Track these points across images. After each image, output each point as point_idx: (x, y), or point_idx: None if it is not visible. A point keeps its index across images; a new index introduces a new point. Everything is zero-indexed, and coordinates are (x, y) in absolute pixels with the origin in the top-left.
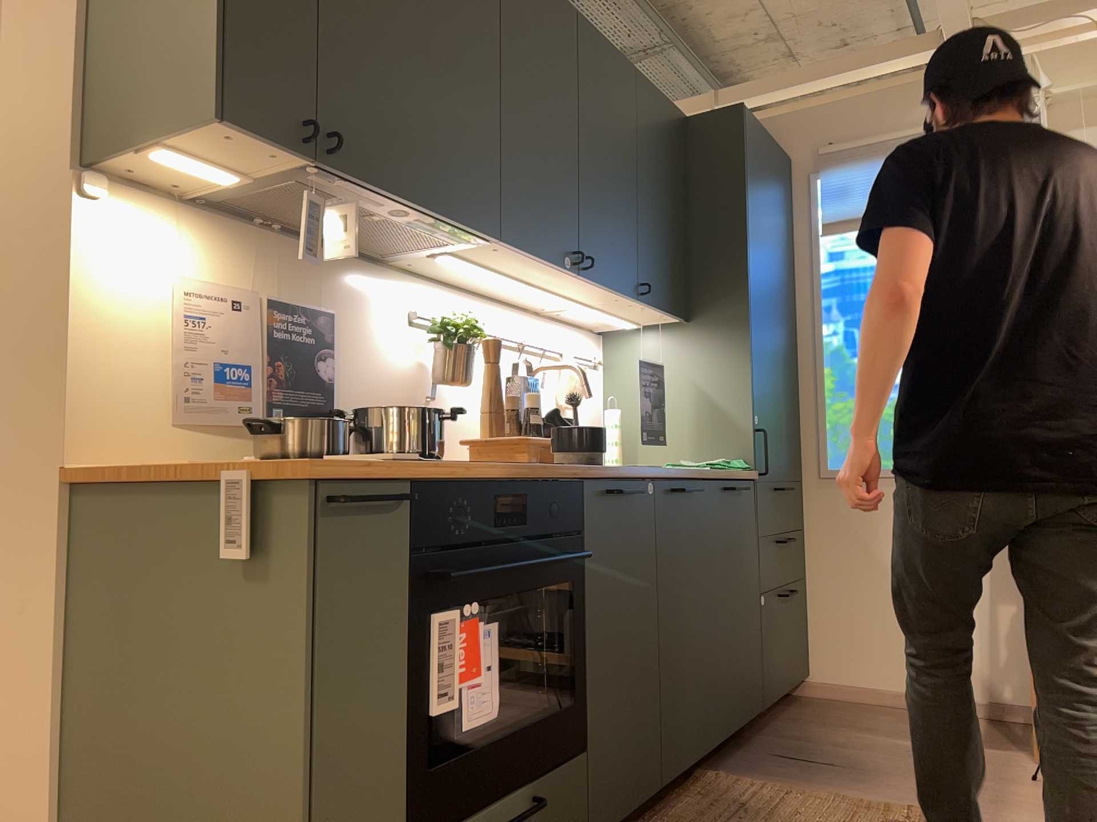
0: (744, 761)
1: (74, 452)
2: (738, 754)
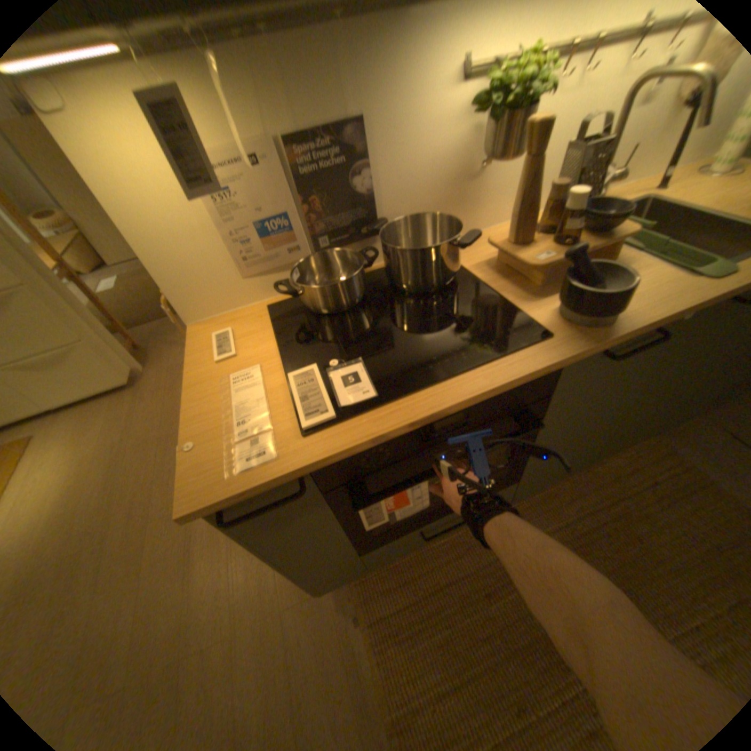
0: (692, 429)
1: (186, 318)
2: (694, 418)
